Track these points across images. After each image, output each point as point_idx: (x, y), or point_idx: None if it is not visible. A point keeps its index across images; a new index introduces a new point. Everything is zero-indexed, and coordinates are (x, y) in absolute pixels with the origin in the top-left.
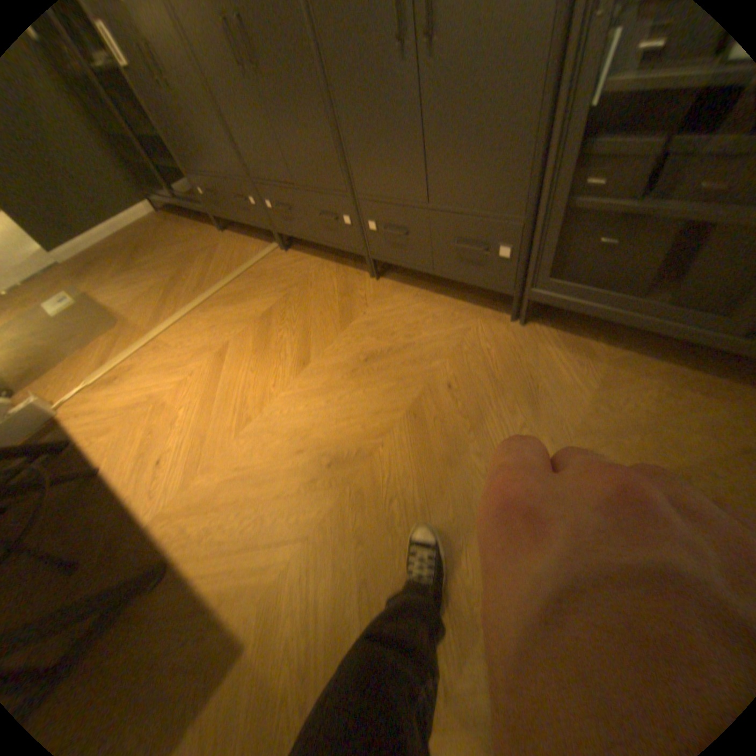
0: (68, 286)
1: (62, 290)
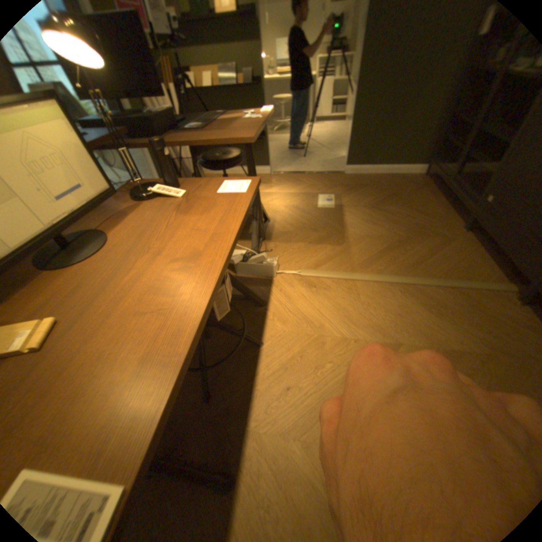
0: (338, 192)
1: (333, 191)
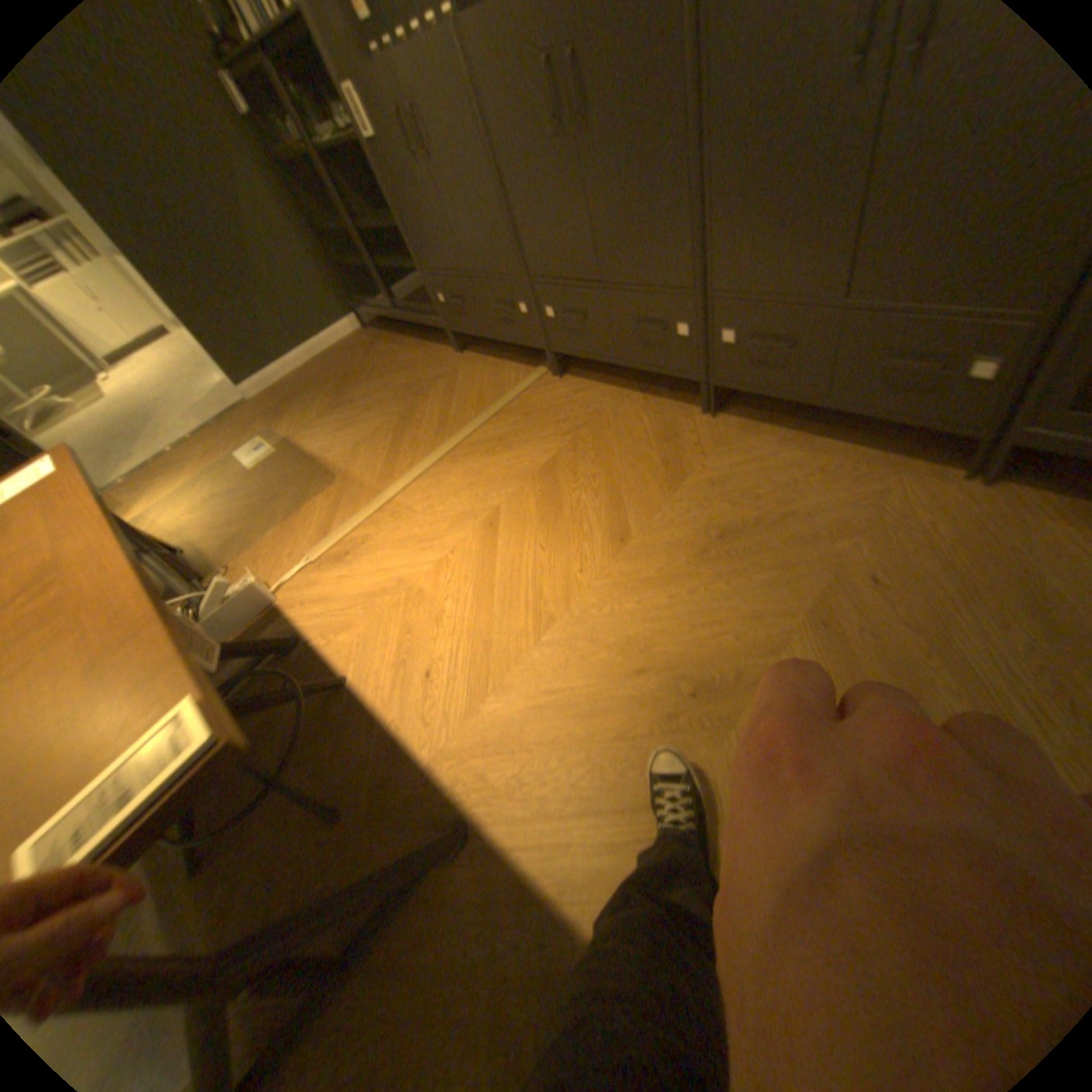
0: (262, 430)
1: (255, 435)
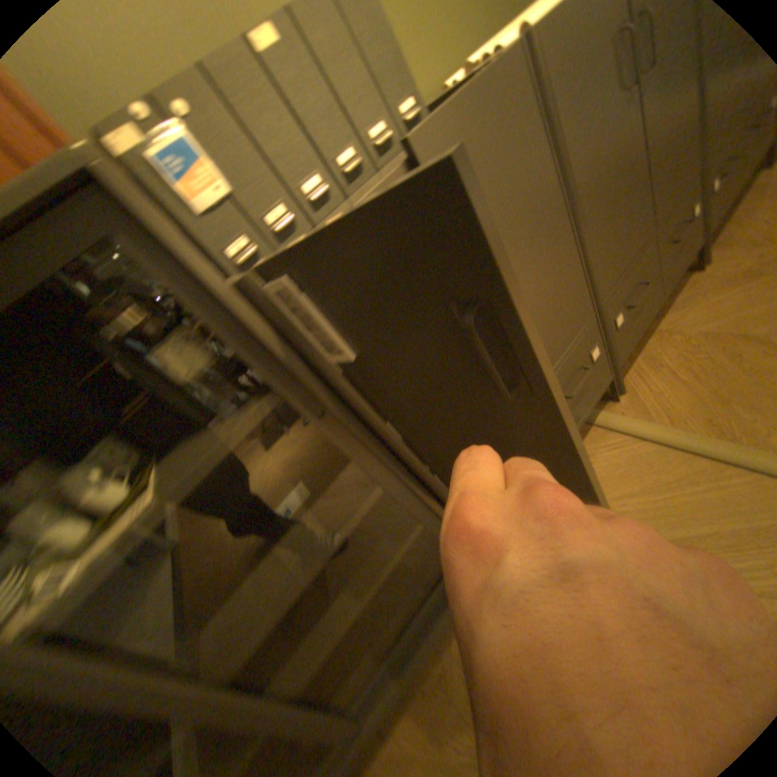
0: None
1: None
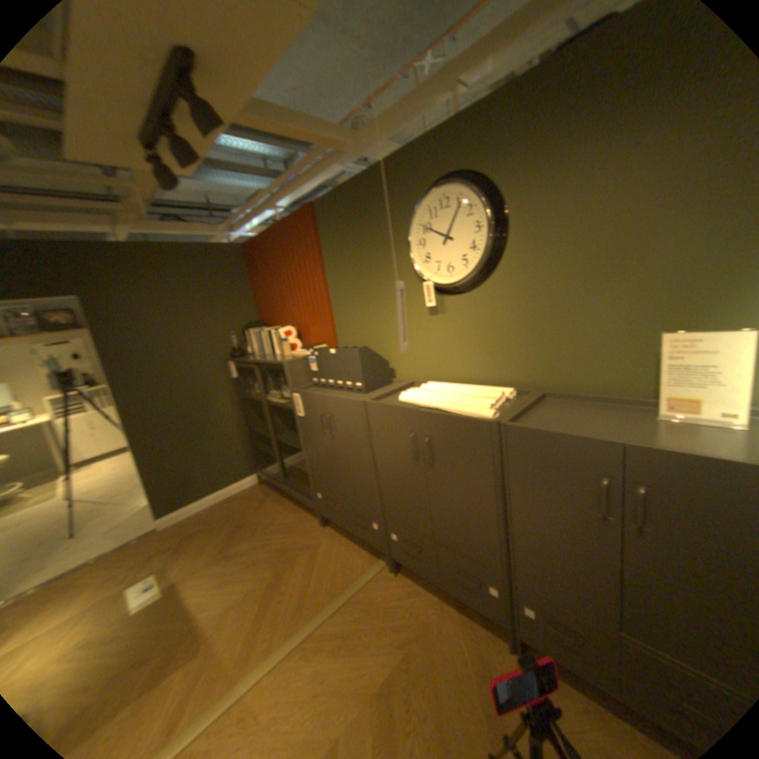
0: (157, 570)
1: (149, 573)
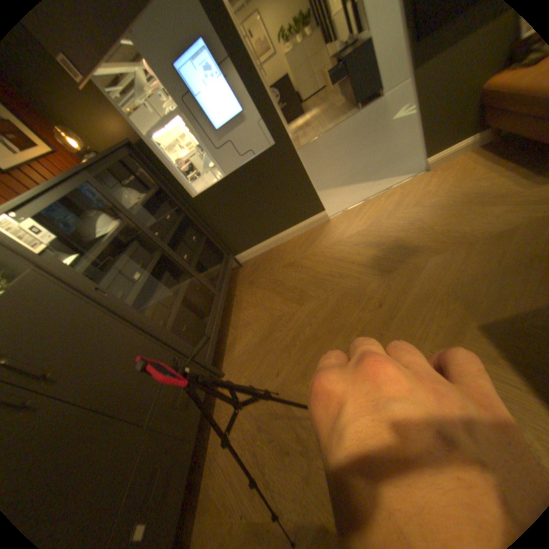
0: None
1: None
